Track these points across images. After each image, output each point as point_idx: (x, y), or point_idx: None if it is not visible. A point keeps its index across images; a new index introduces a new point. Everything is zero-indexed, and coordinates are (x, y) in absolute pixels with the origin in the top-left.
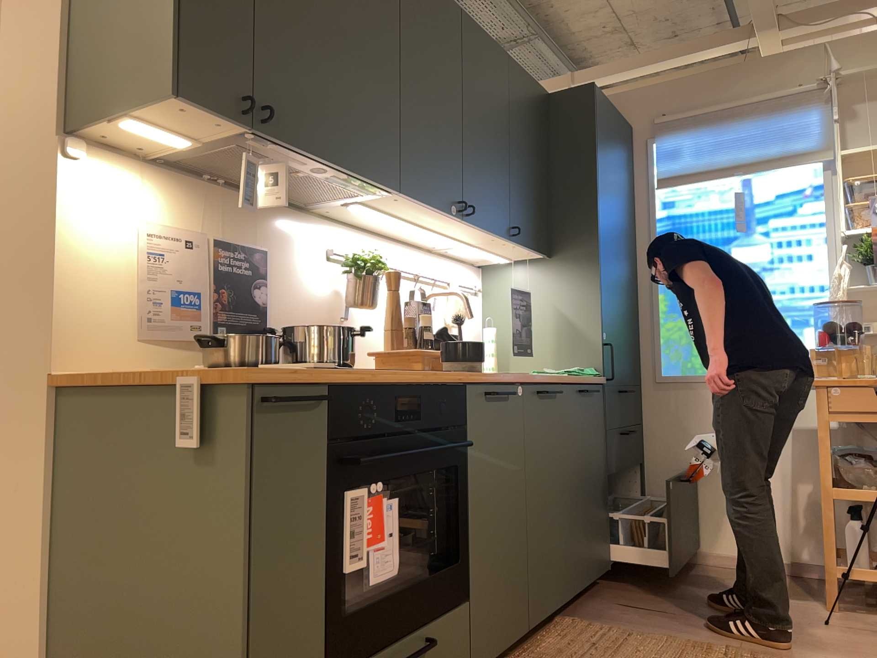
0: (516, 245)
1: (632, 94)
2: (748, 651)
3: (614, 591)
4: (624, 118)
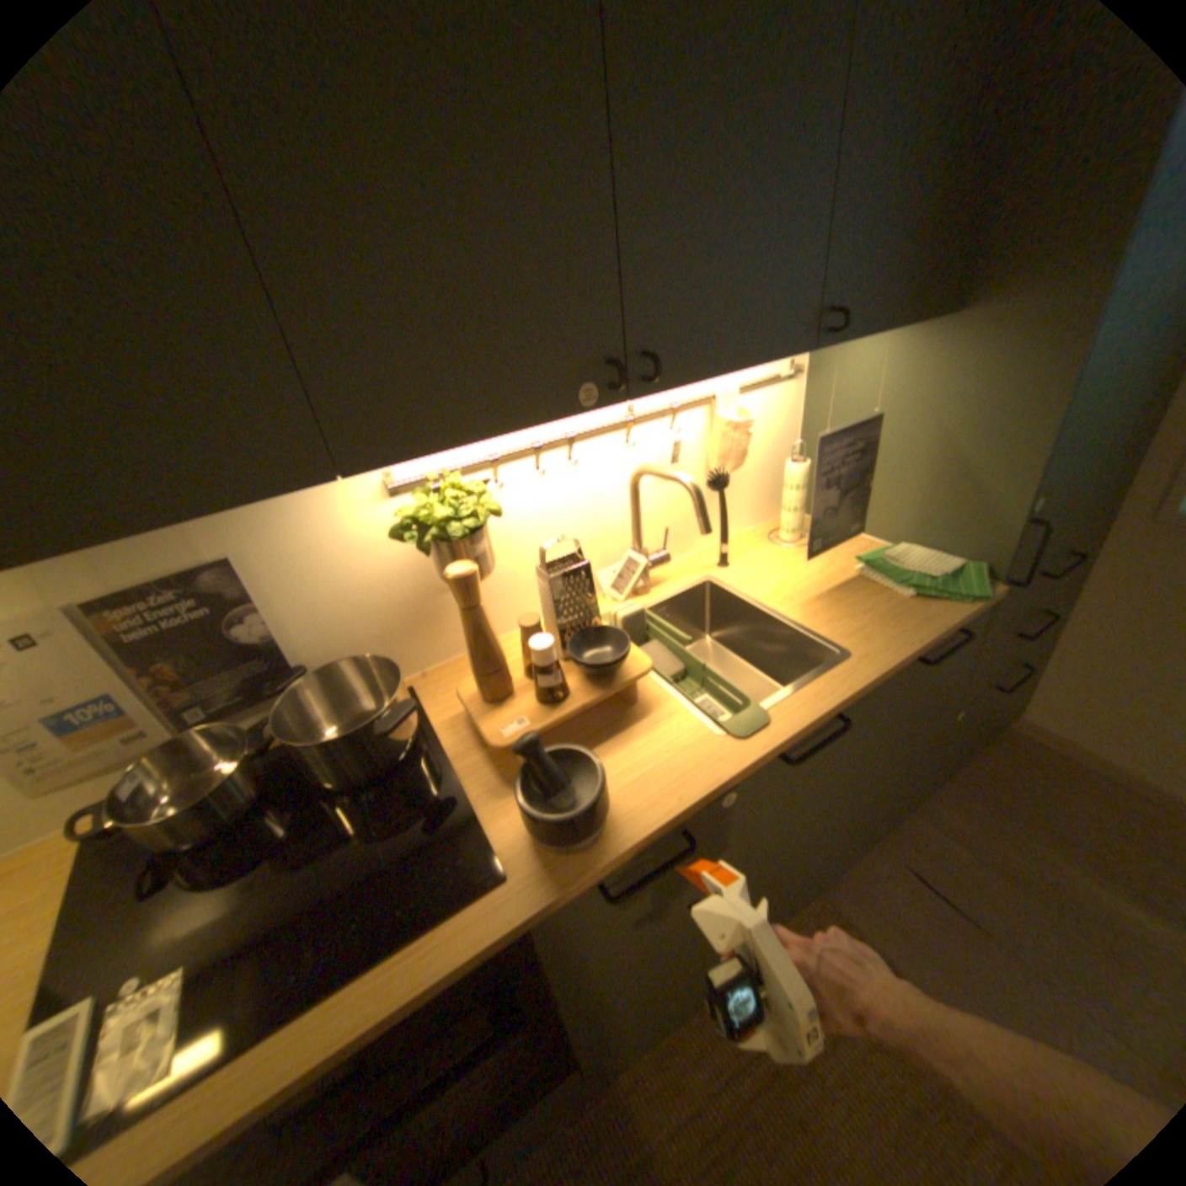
0: (845, 337)
1: None
2: None
3: (920, 829)
4: None
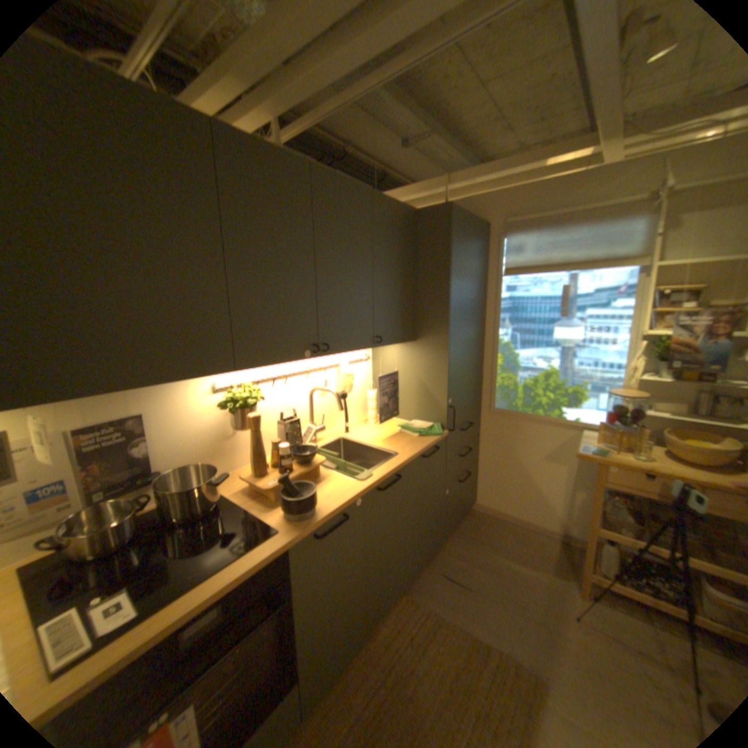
0: (381, 346)
1: (492, 194)
2: (514, 663)
3: (444, 558)
4: (485, 215)
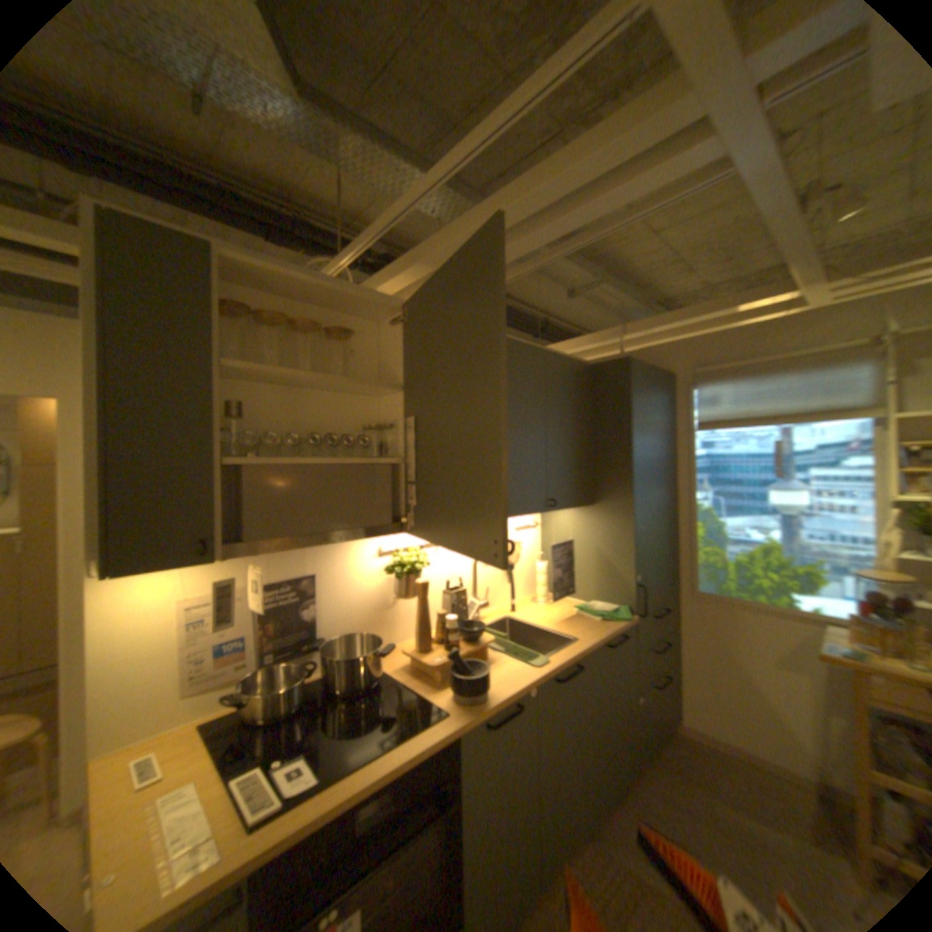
0: (555, 510)
1: (676, 343)
2: None
3: (643, 798)
4: (669, 364)
